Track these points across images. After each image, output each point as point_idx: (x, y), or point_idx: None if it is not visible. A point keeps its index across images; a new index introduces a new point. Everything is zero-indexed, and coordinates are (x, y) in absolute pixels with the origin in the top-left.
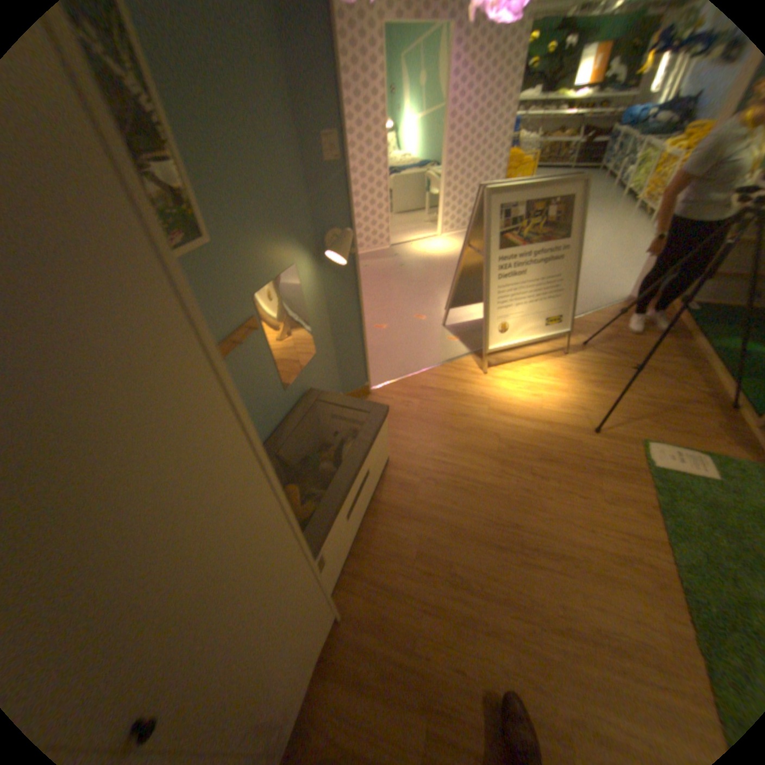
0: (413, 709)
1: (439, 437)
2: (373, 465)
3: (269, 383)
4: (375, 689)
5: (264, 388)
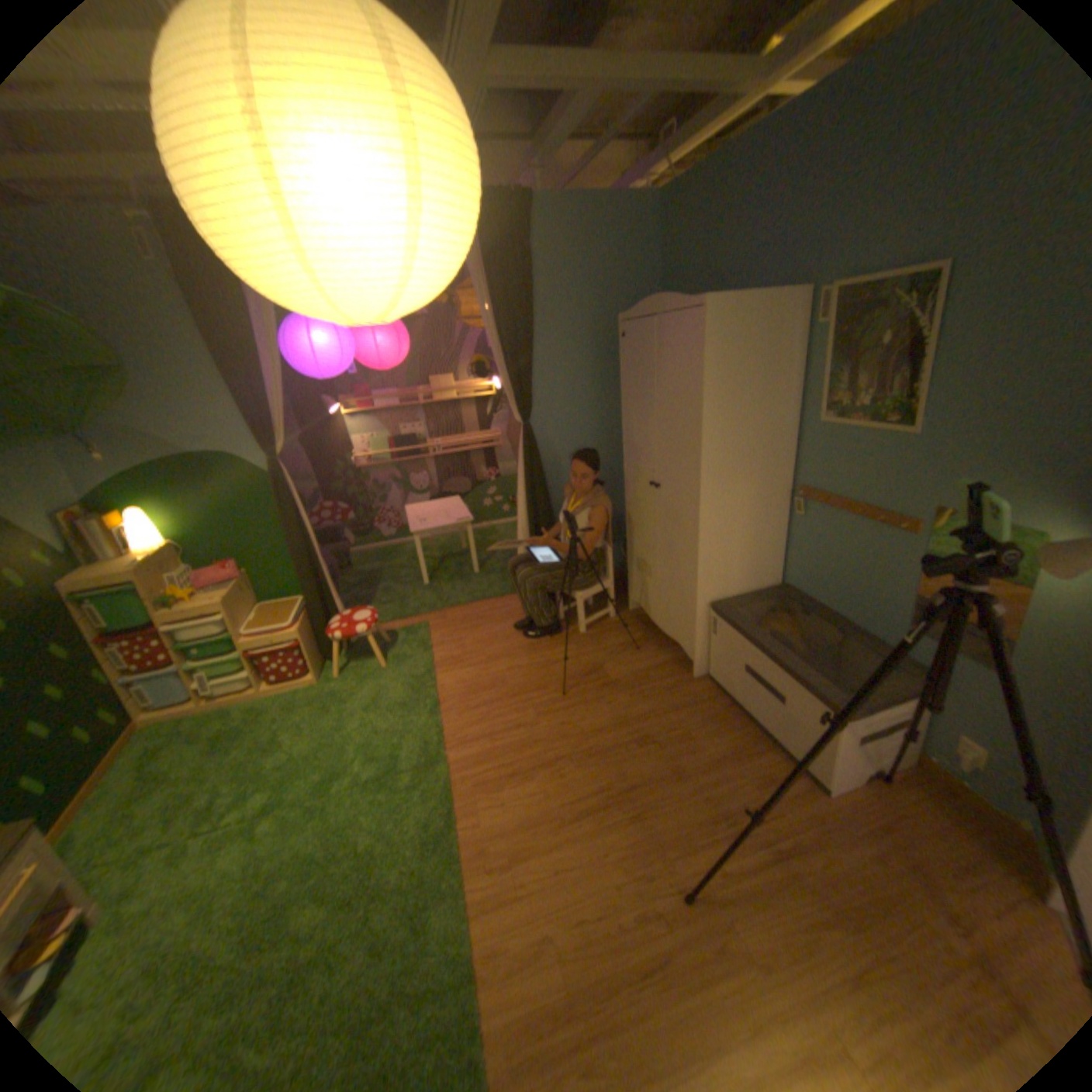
0: (619, 680)
1: (824, 889)
2: (791, 722)
3: (896, 597)
4: (643, 674)
5: (887, 593)
